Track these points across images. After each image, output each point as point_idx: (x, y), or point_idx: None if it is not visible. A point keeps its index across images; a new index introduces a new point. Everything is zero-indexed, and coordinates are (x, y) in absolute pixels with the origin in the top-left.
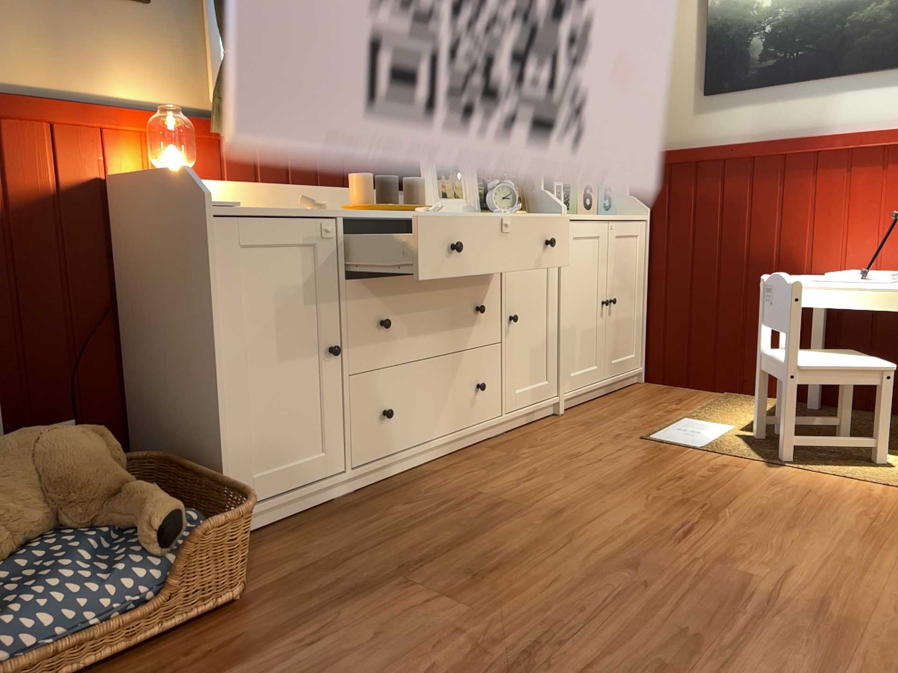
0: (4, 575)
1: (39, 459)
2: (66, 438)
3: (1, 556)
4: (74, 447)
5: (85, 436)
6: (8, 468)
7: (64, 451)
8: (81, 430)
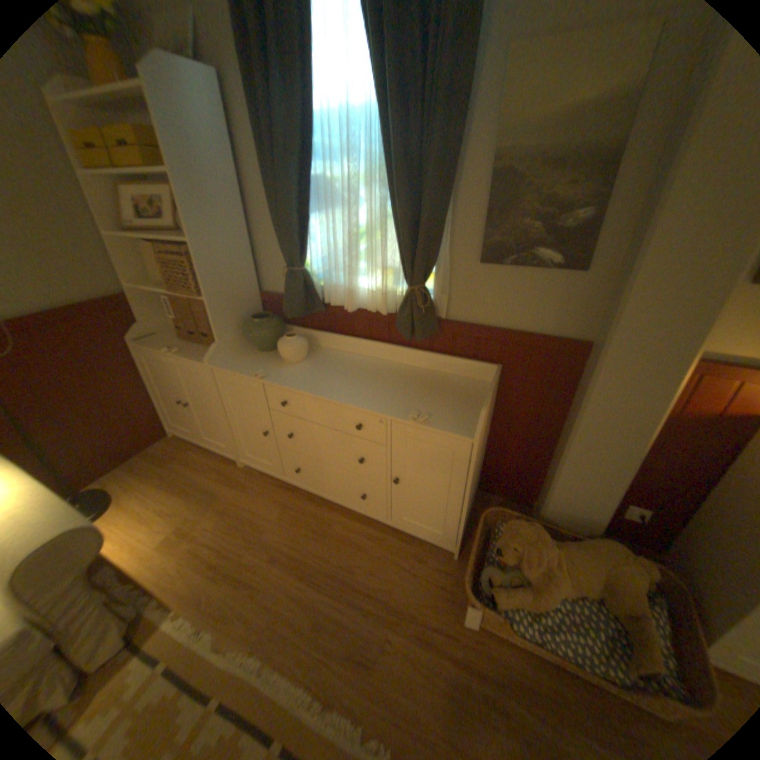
0: (570, 609)
1: (610, 576)
2: (629, 575)
3: (573, 601)
4: (630, 584)
5: (640, 578)
6: (595, 571)
7: (624, 582)
8: (641, 569)
